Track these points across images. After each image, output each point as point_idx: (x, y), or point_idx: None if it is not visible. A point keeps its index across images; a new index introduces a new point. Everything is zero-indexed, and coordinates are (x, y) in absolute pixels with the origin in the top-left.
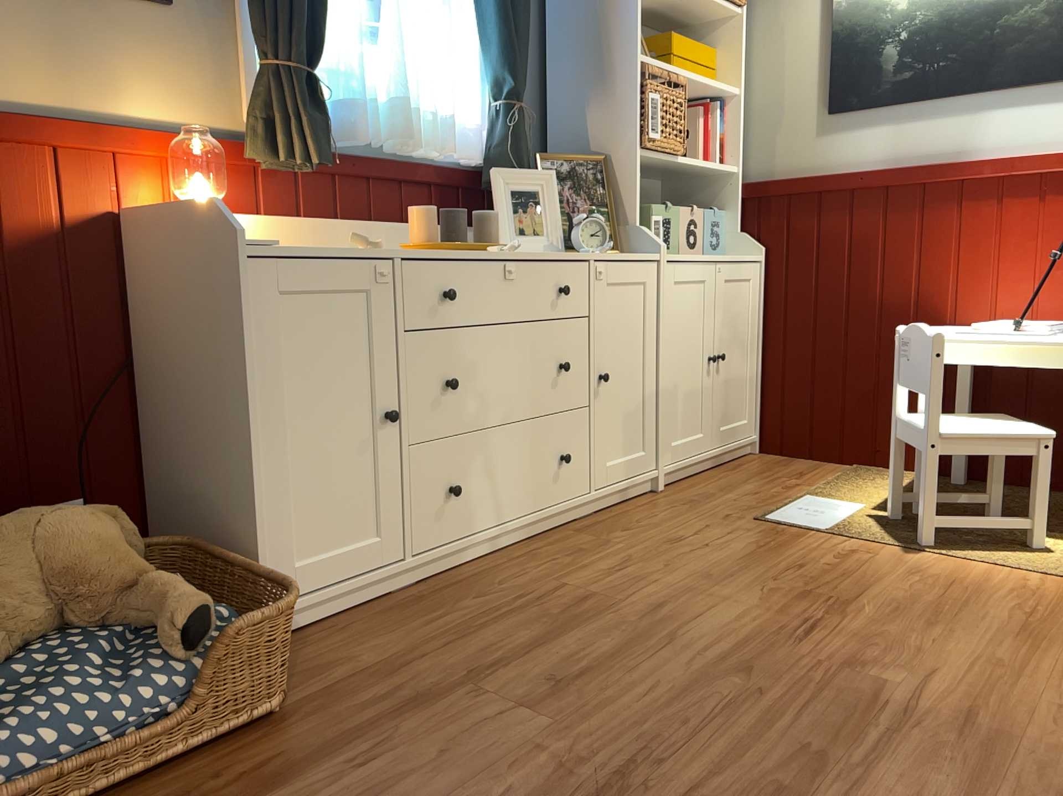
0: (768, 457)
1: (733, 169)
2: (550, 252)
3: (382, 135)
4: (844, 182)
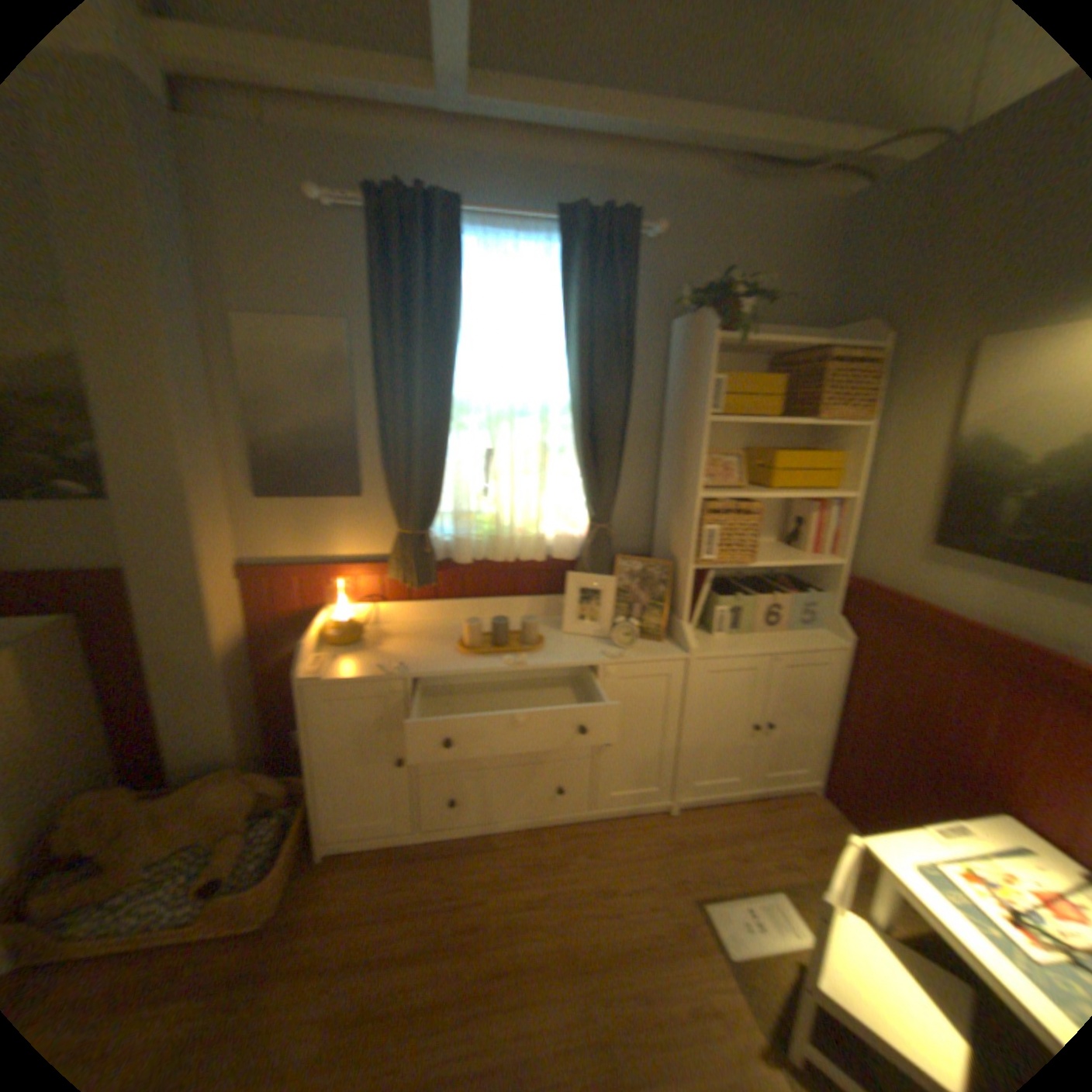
0: (825, 810)
1: (839, 562)
2: (564, 659)
3: (491, 551)
4: (937, 618)
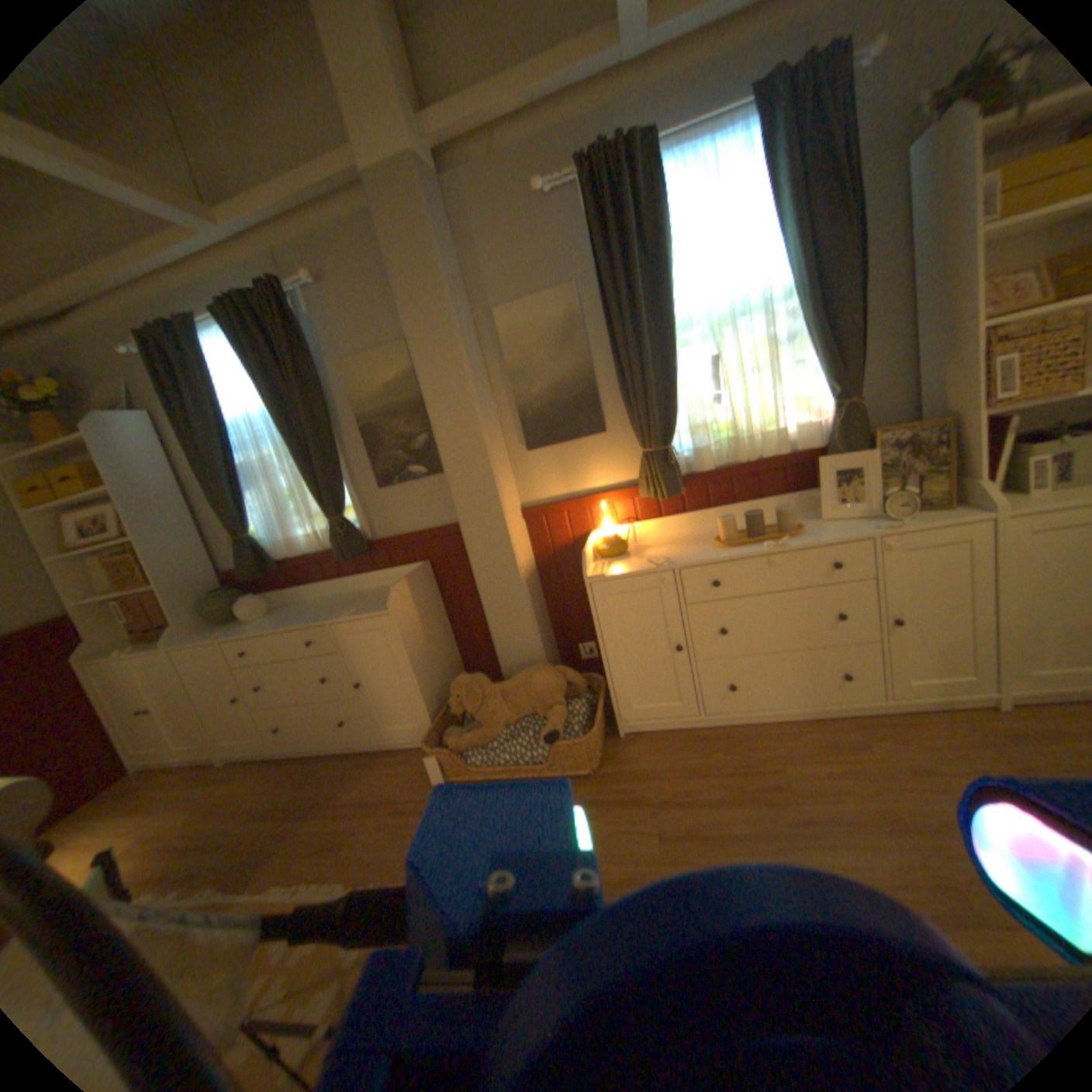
0: None
1: None
2: (829, 536)
3: (729, 455)
4: None
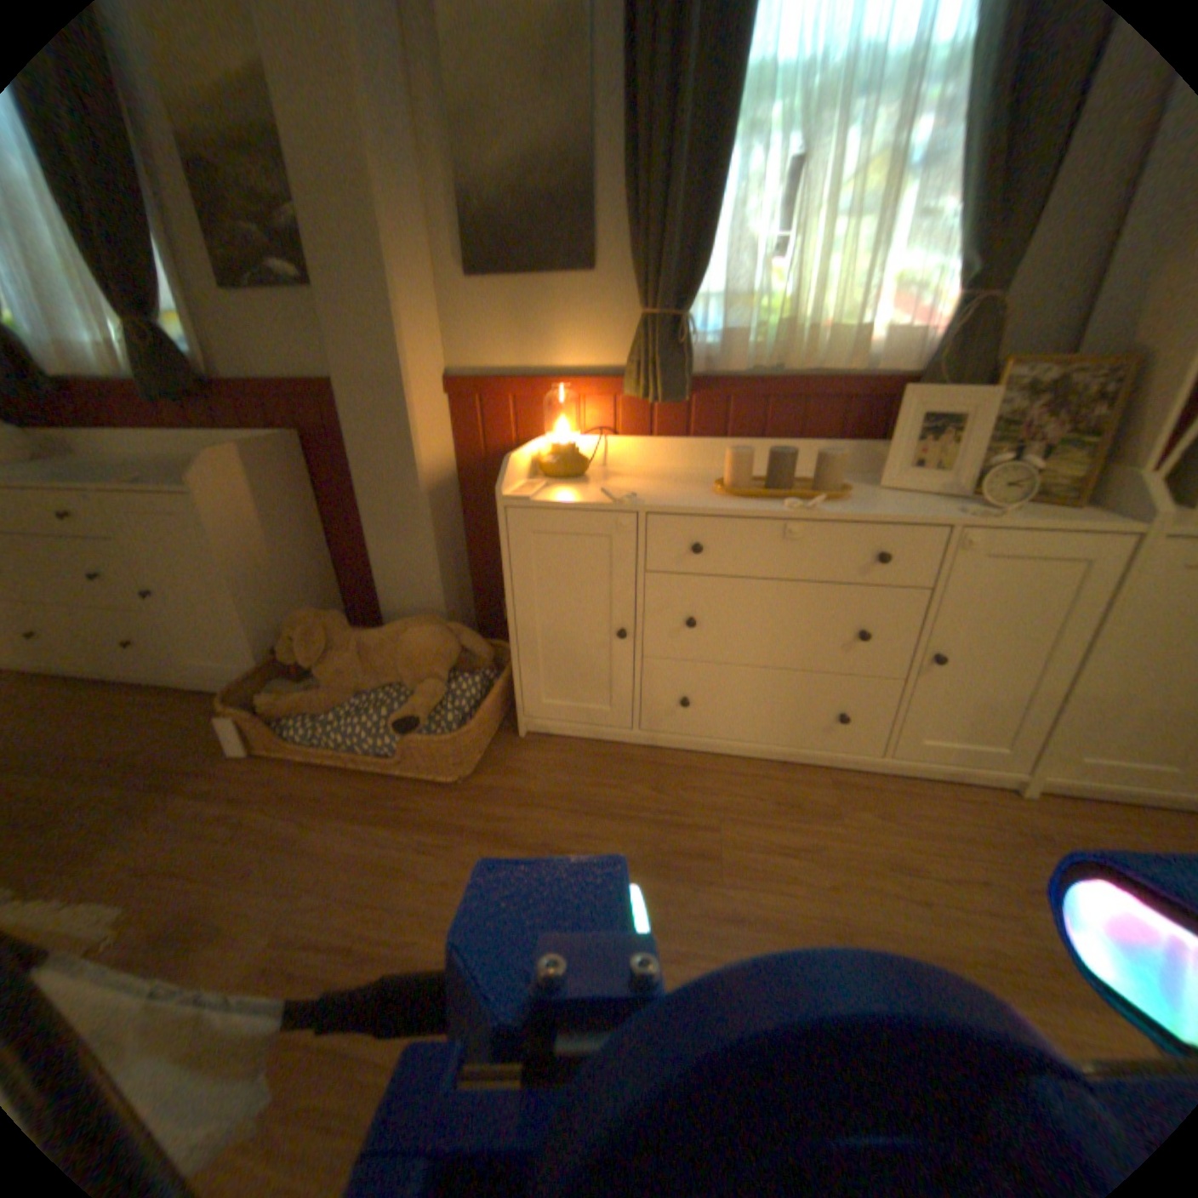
0: None
1: None
2: (888, 511)
3: (776, 355)
4: None
